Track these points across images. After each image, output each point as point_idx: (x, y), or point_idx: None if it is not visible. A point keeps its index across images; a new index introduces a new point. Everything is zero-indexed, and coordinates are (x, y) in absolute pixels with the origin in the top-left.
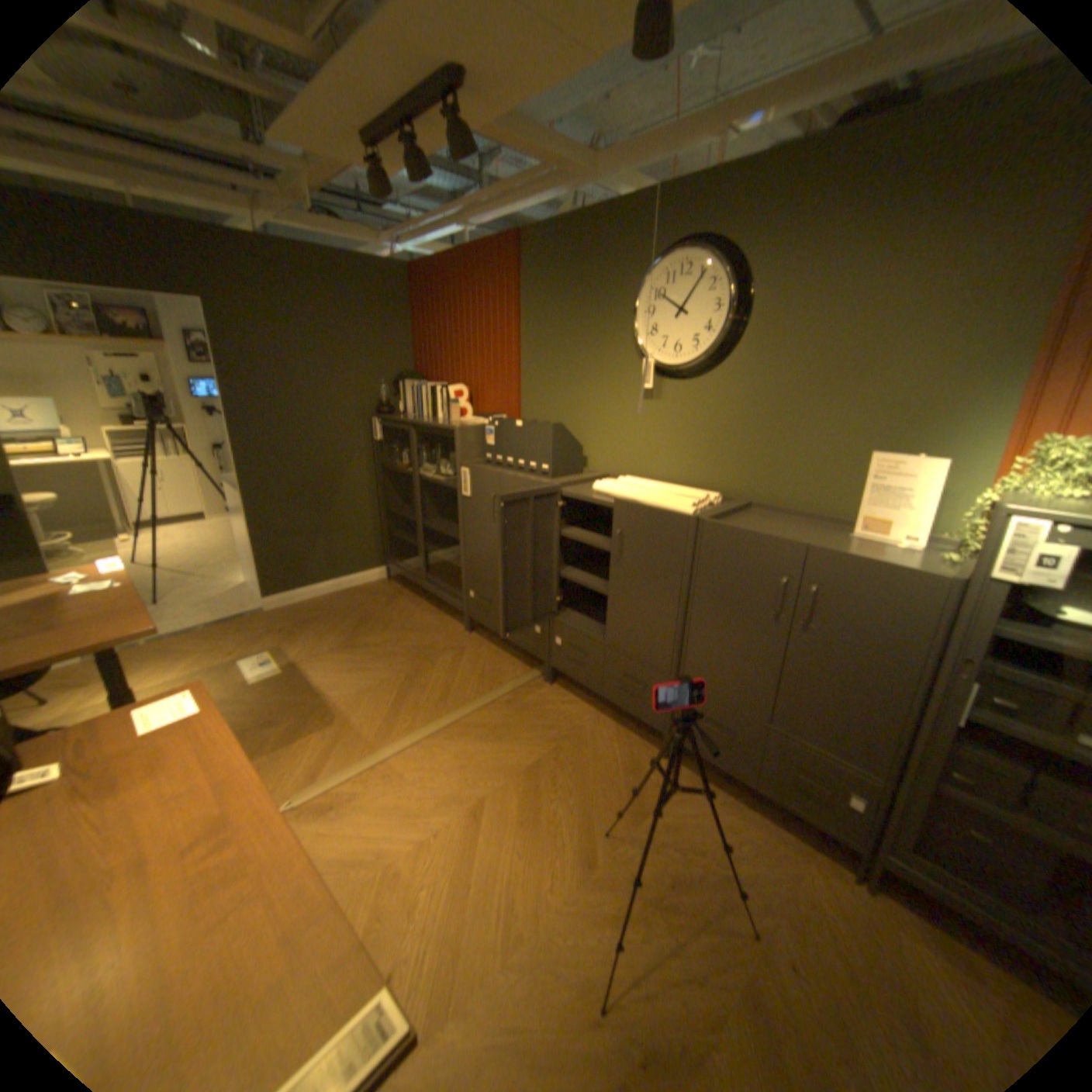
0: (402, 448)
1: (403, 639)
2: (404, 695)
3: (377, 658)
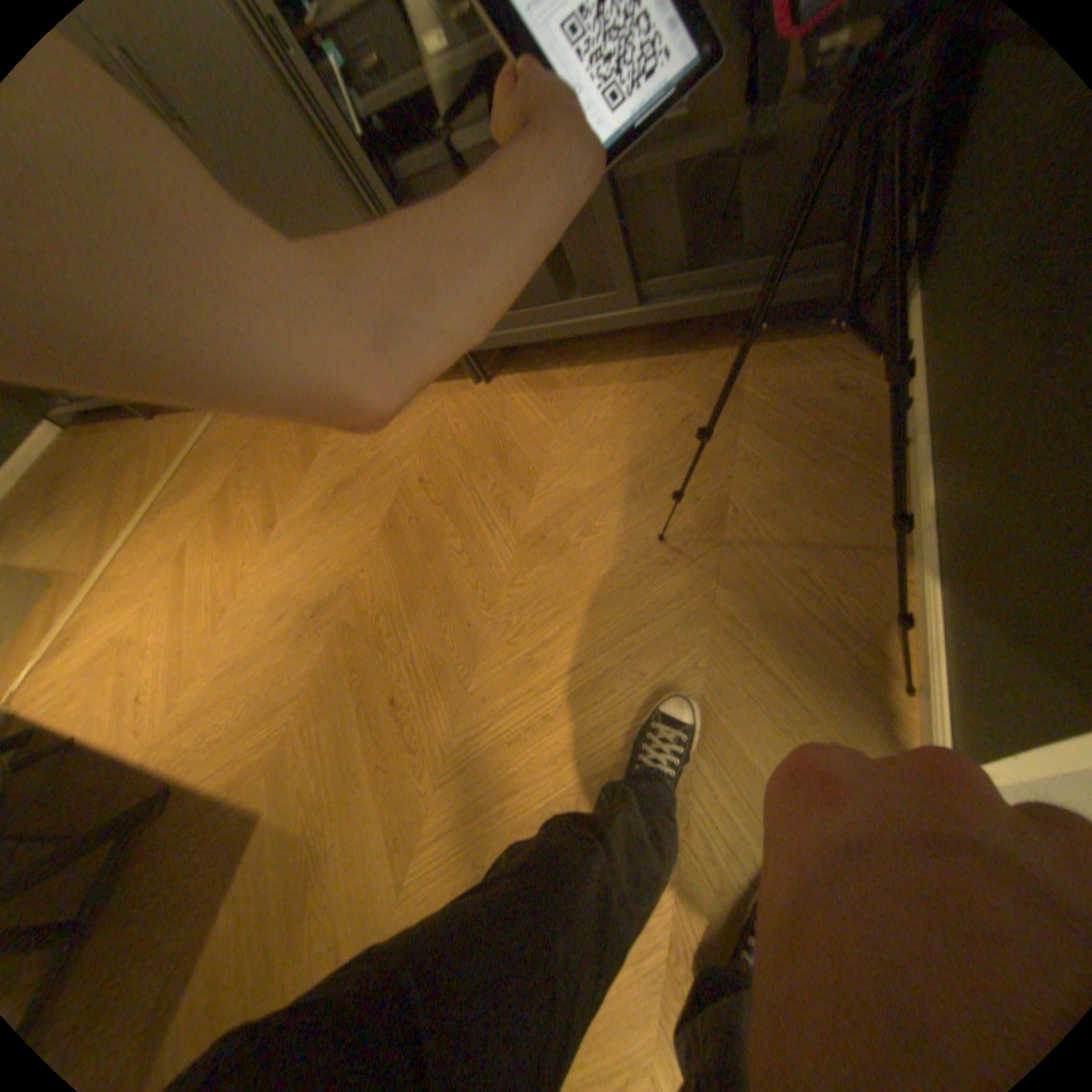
0: None
1: (93, 473)
2: (105, 518)
3: (74, 506)
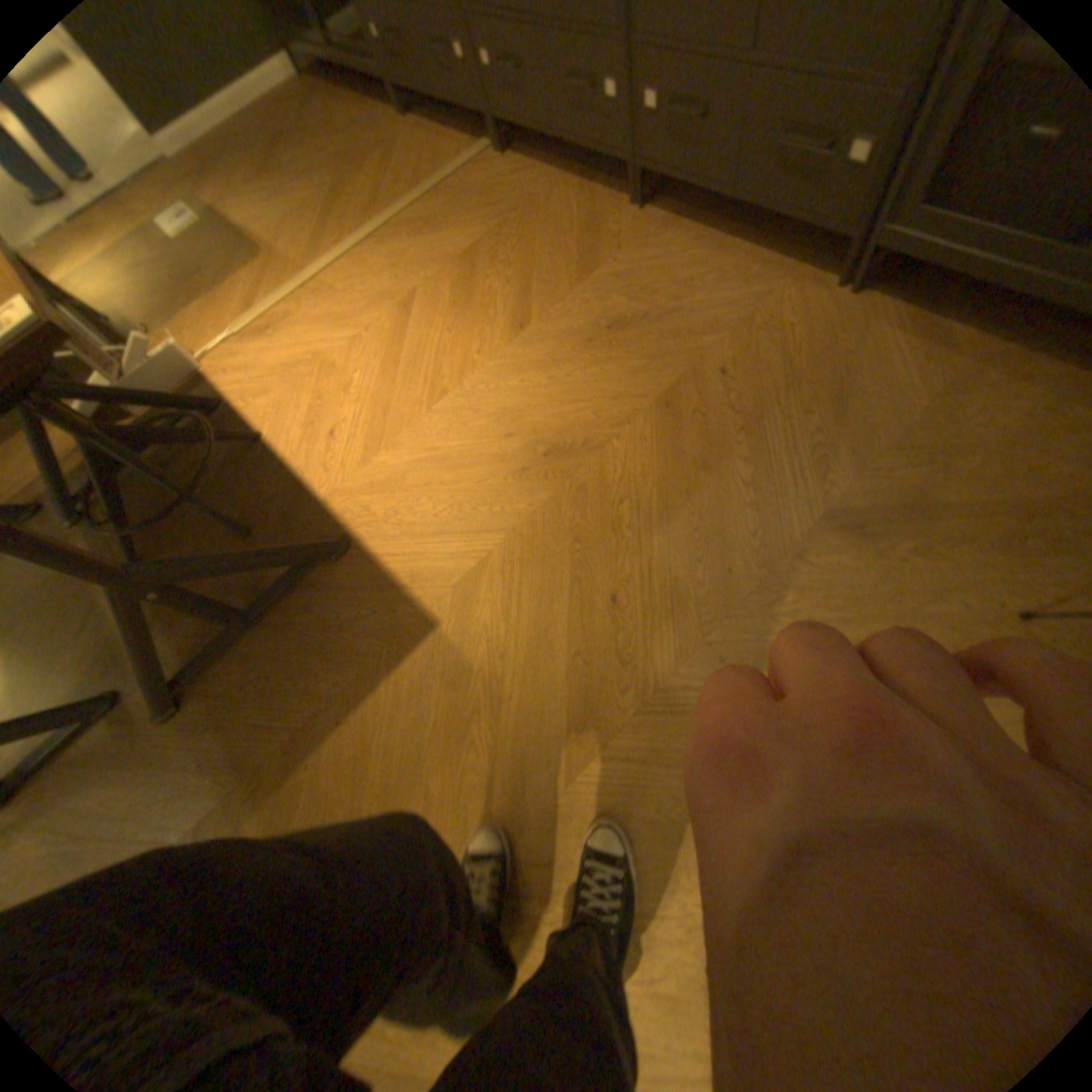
0: None
1: (322, 147)
2: (327, 210)
3: (295, 177)
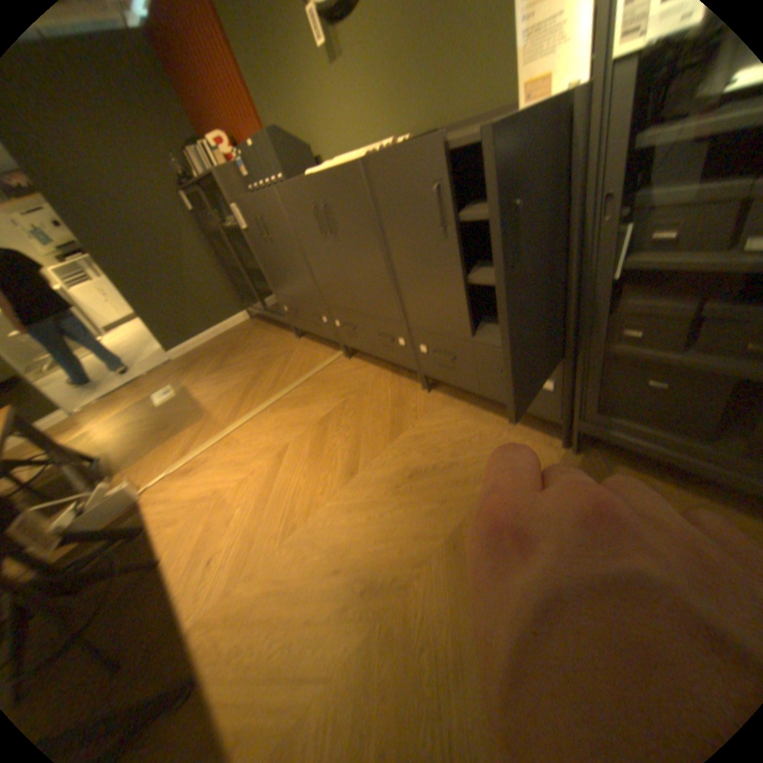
0: (215, 211)
1: (254, 354)
2: (248, 390)
3: (235, 370)
